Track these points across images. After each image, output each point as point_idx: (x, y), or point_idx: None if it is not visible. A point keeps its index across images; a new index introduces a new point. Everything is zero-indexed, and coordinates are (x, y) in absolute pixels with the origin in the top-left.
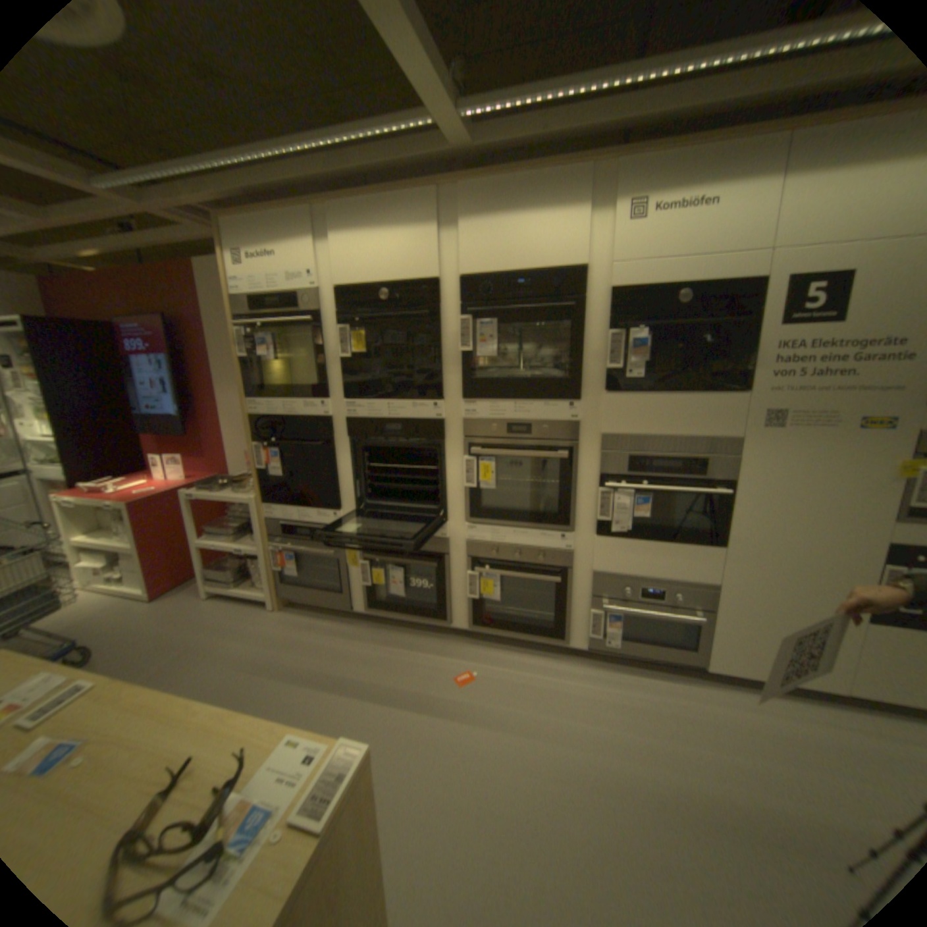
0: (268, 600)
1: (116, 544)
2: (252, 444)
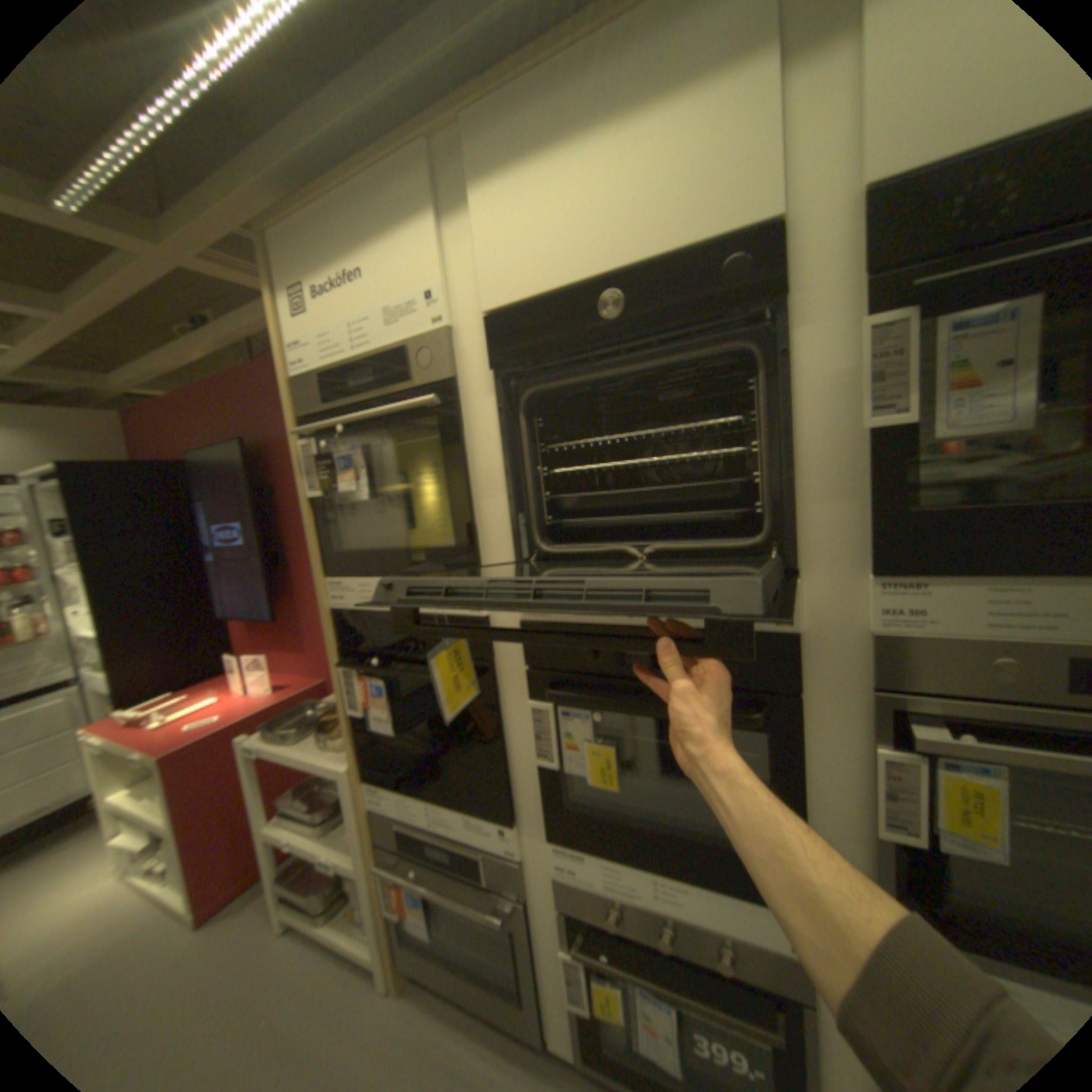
0: (380, 969)
1: (162, 811)
2: (339, 666)
